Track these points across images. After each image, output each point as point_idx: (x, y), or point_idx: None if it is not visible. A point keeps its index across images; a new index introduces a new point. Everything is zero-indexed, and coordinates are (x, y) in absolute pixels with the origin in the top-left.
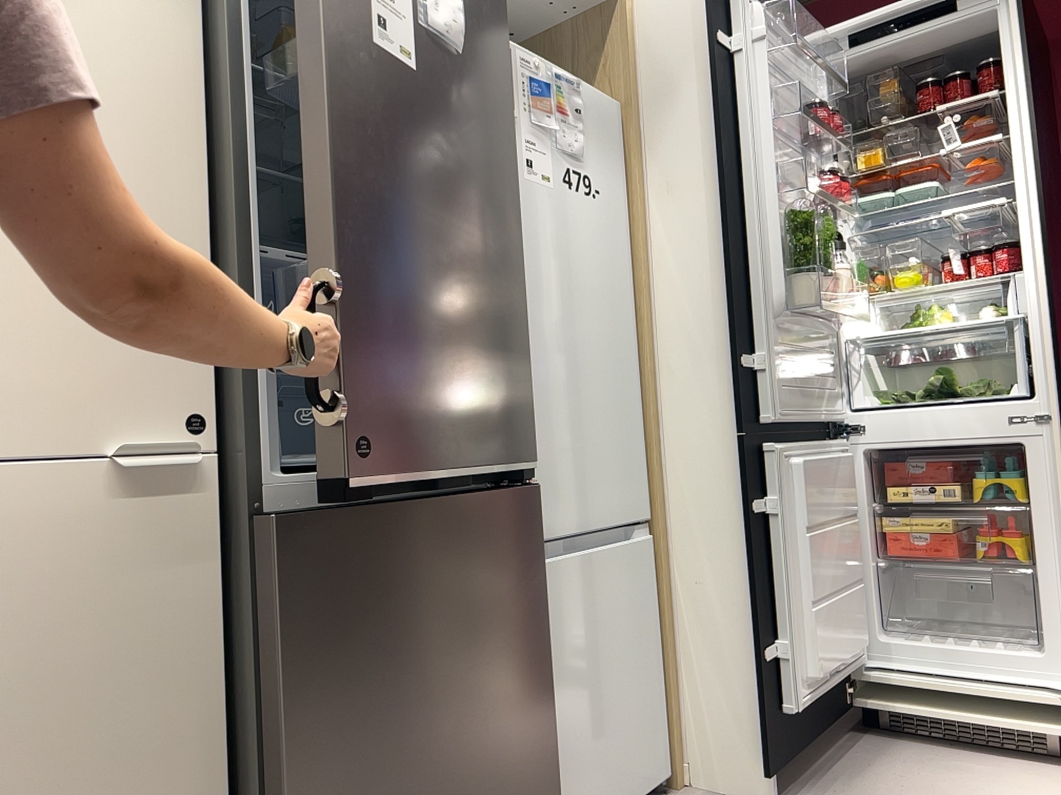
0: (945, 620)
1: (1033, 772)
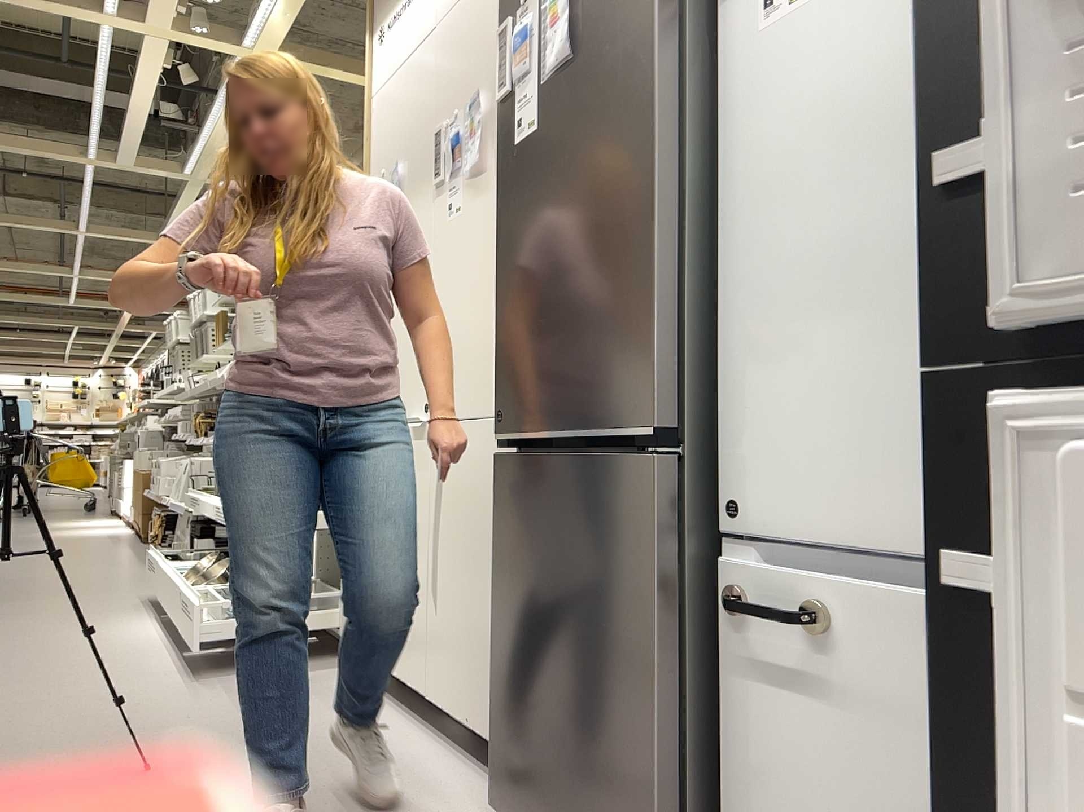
0: None
1: None
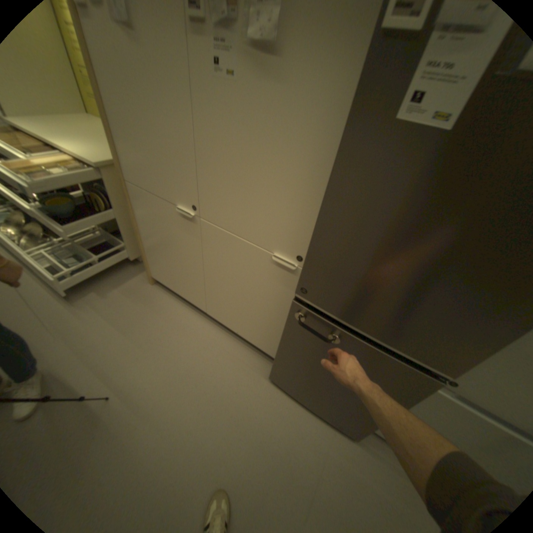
0: None
1: None
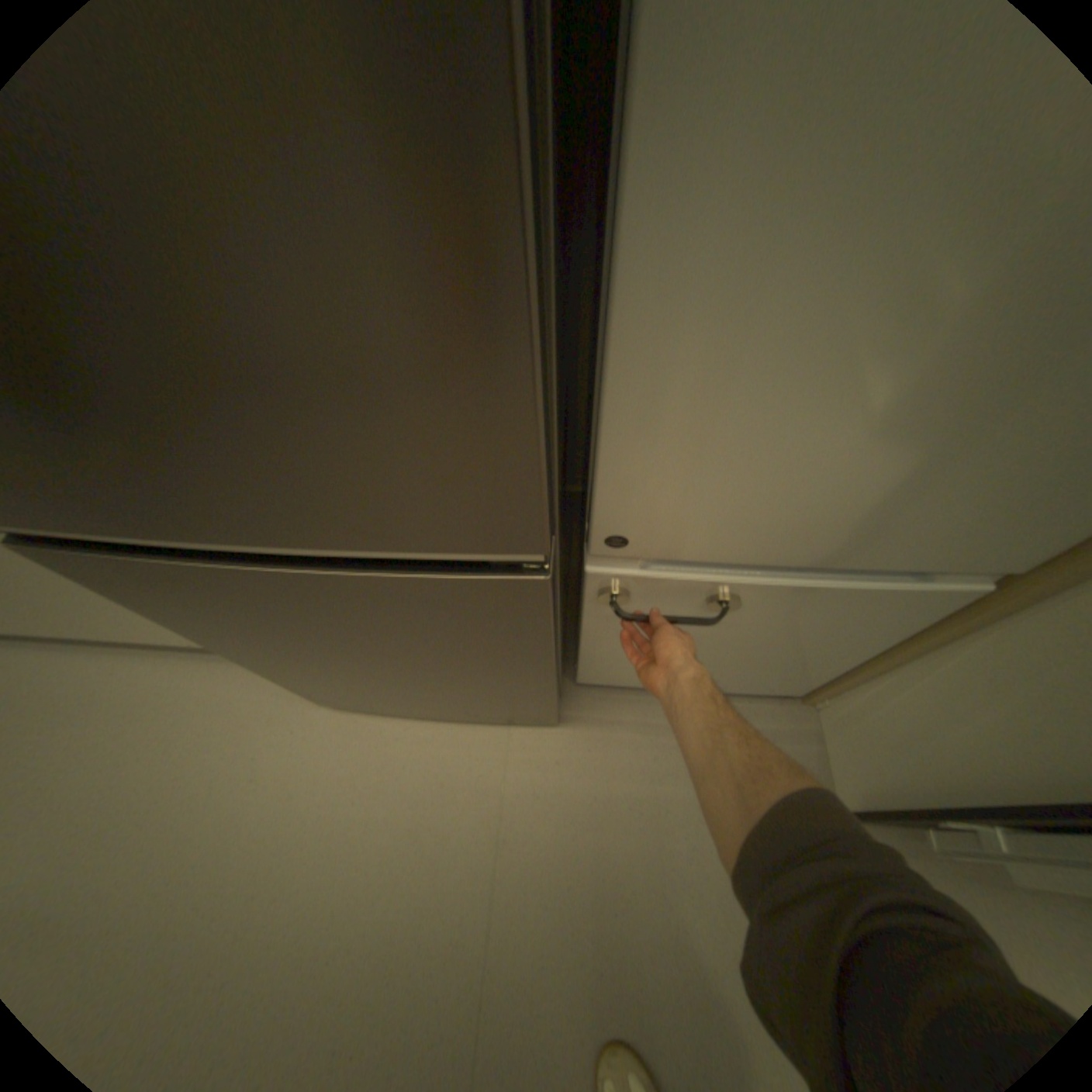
0: None
1: None
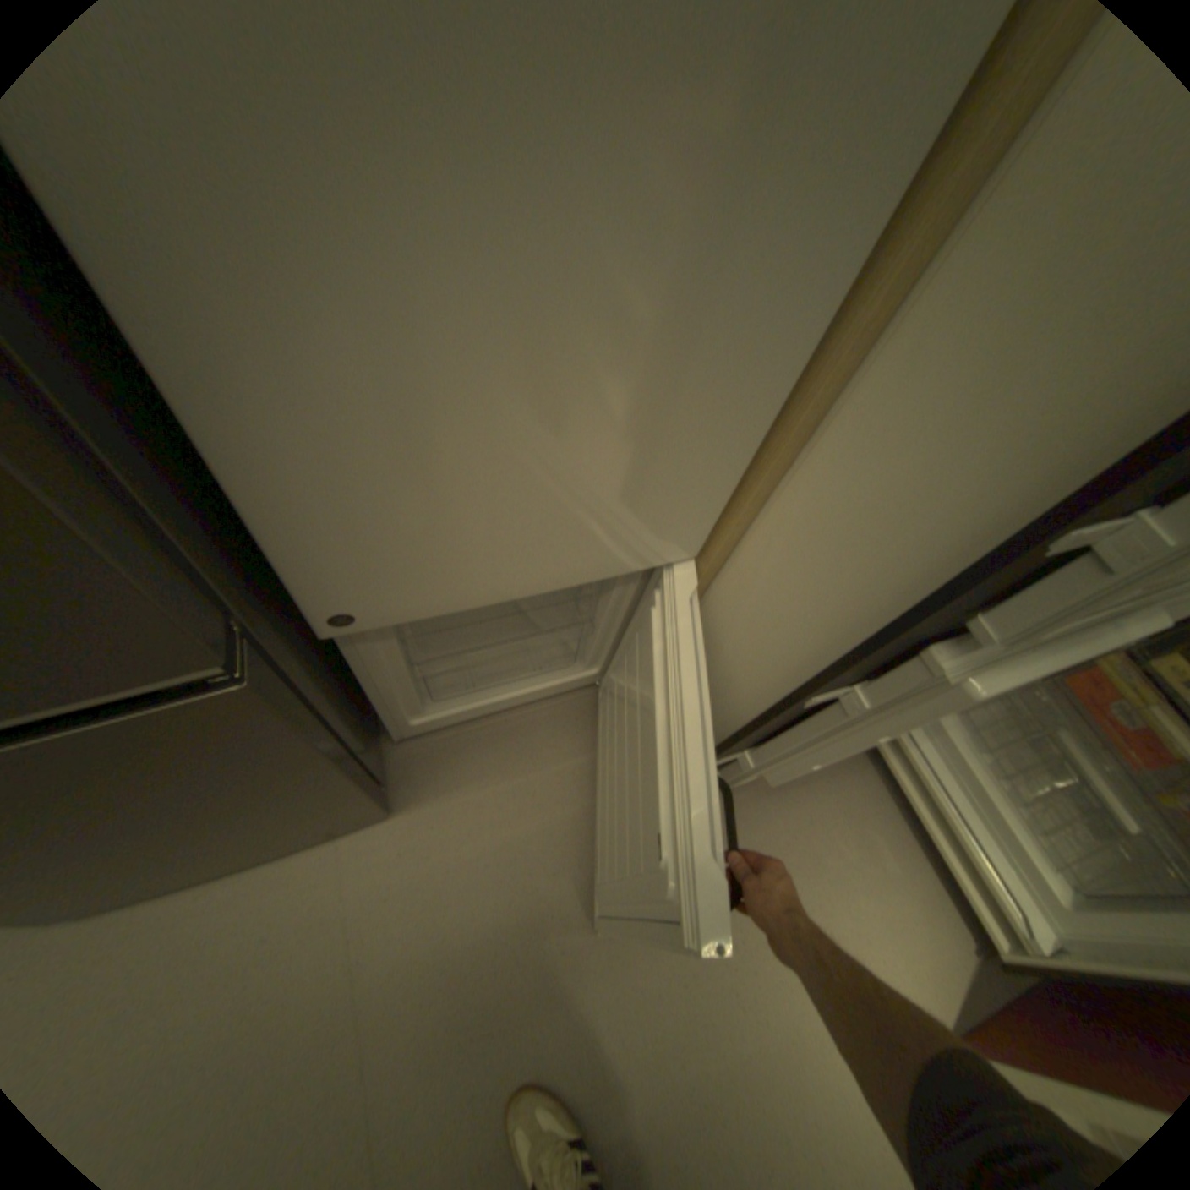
0: (1048, 738)
1: (924, 909)
